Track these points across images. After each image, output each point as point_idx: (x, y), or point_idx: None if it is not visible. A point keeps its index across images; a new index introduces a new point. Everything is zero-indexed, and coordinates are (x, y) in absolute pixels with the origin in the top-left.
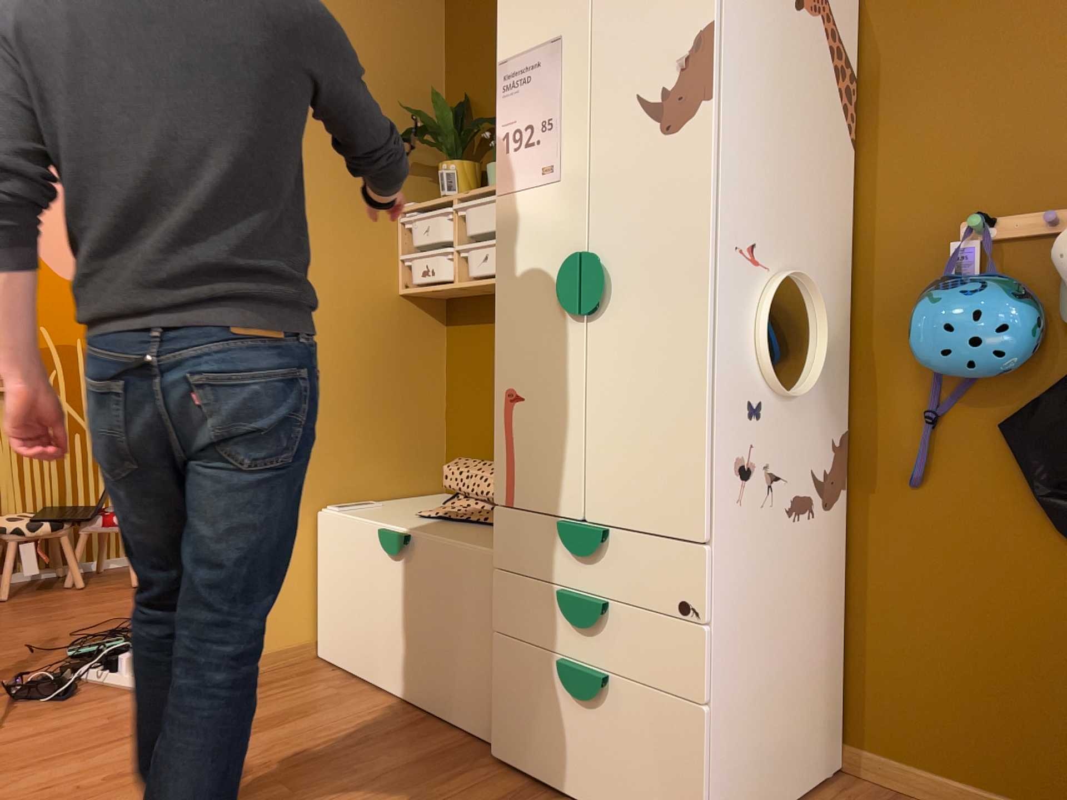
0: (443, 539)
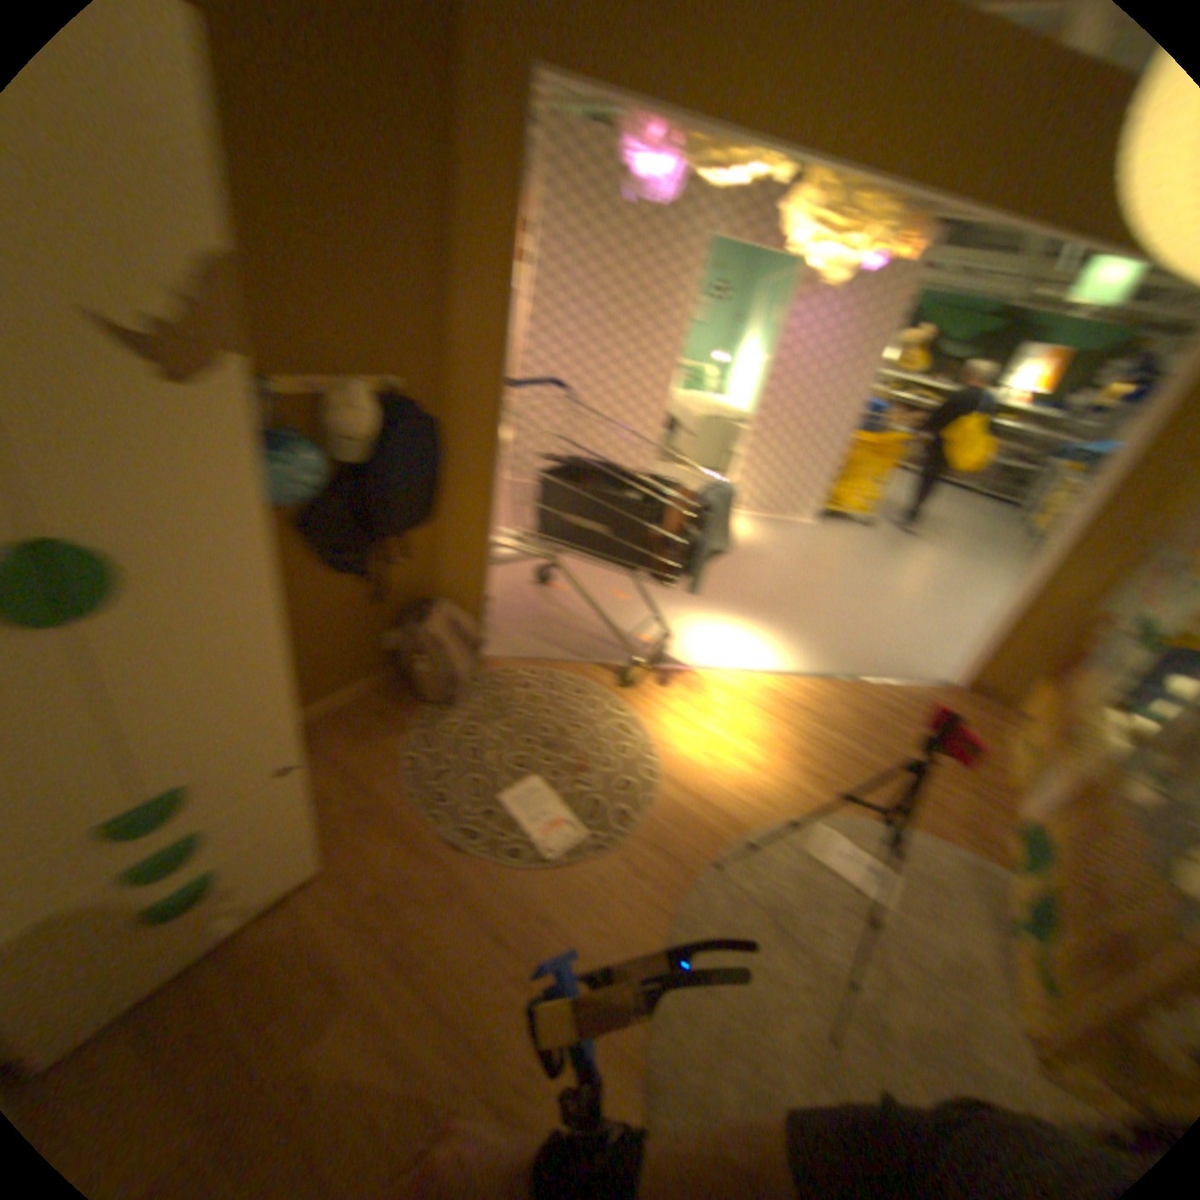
0: None
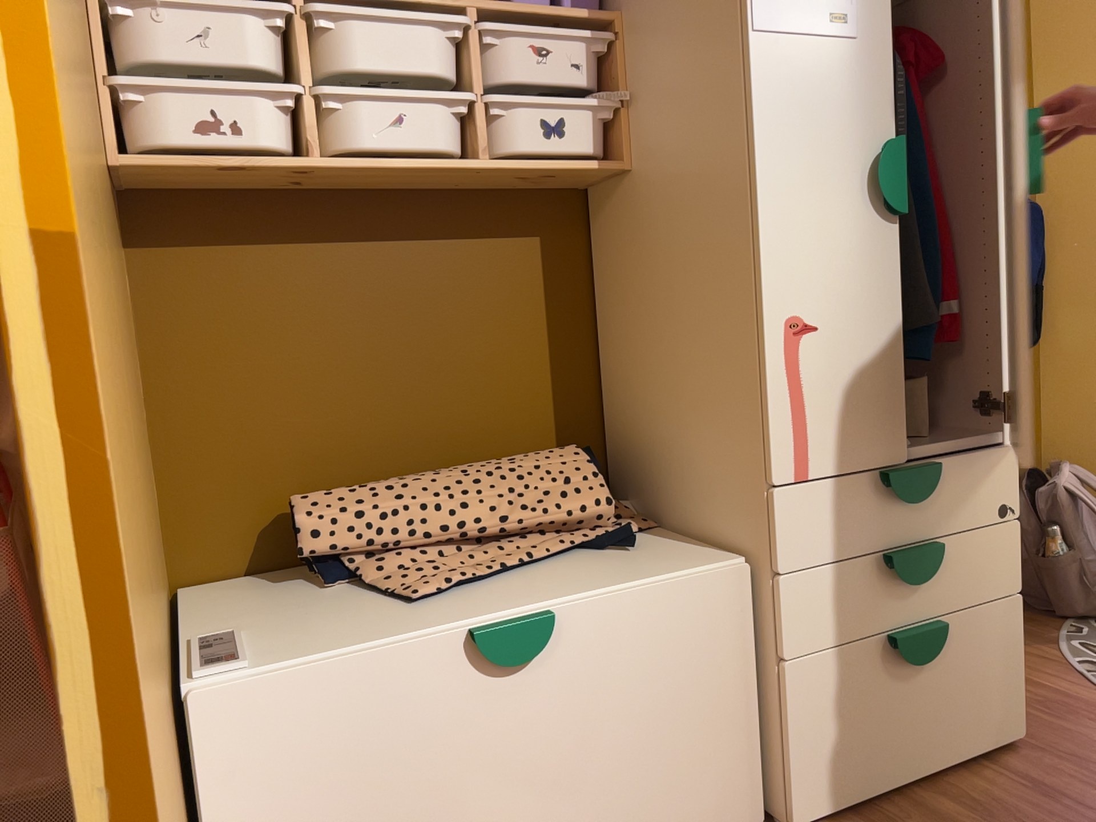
0: (613, 590)
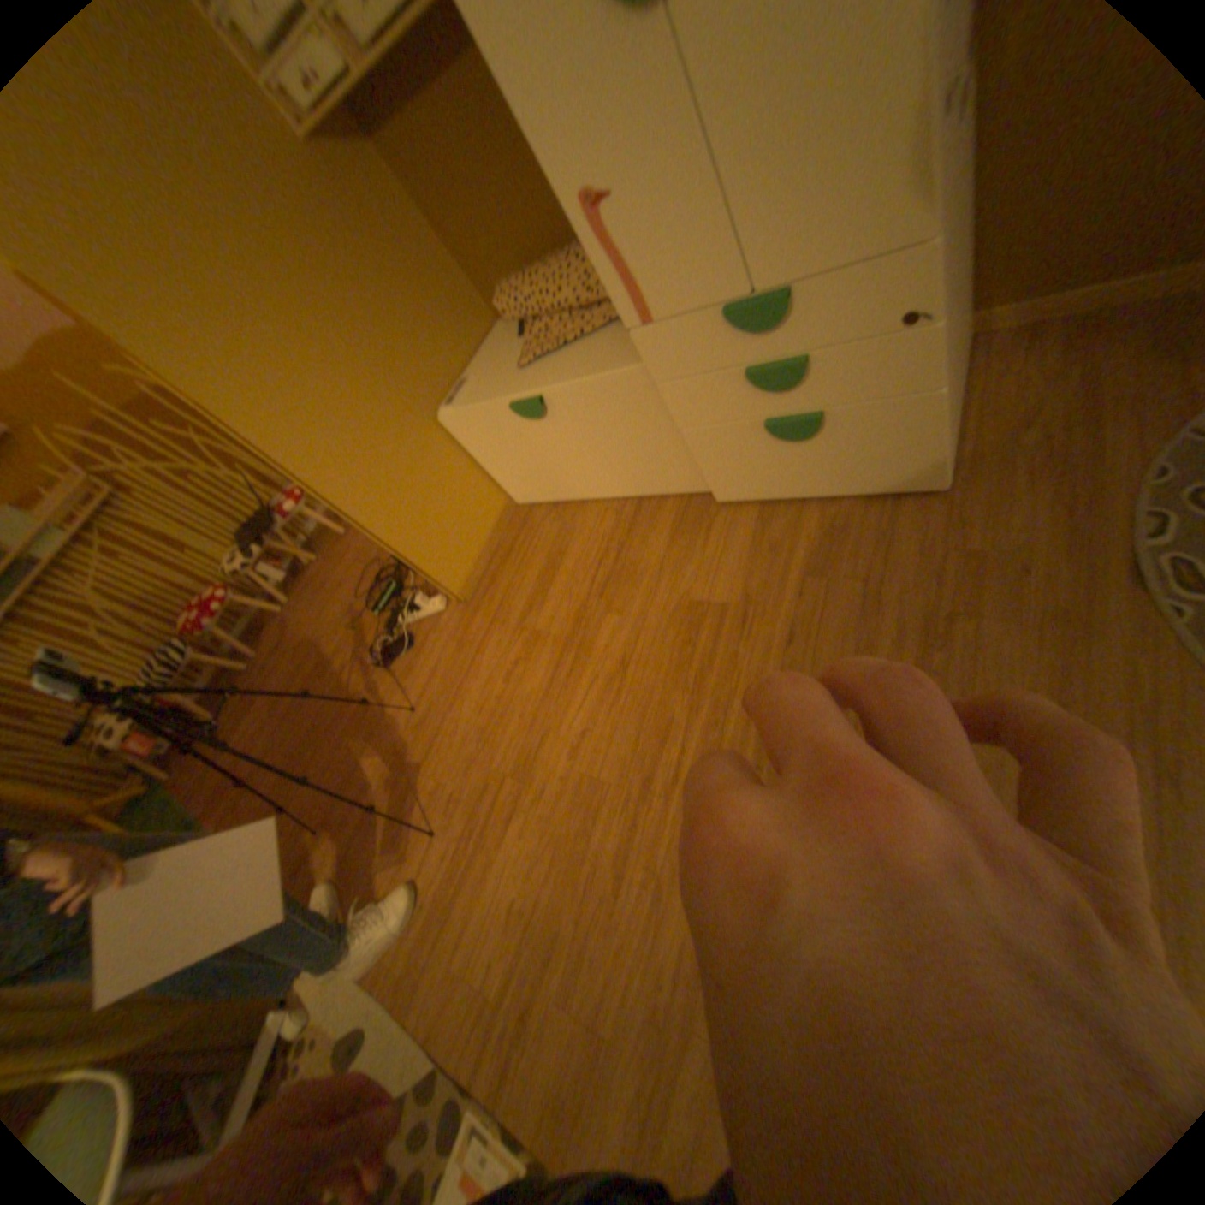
0: (575, 377)
